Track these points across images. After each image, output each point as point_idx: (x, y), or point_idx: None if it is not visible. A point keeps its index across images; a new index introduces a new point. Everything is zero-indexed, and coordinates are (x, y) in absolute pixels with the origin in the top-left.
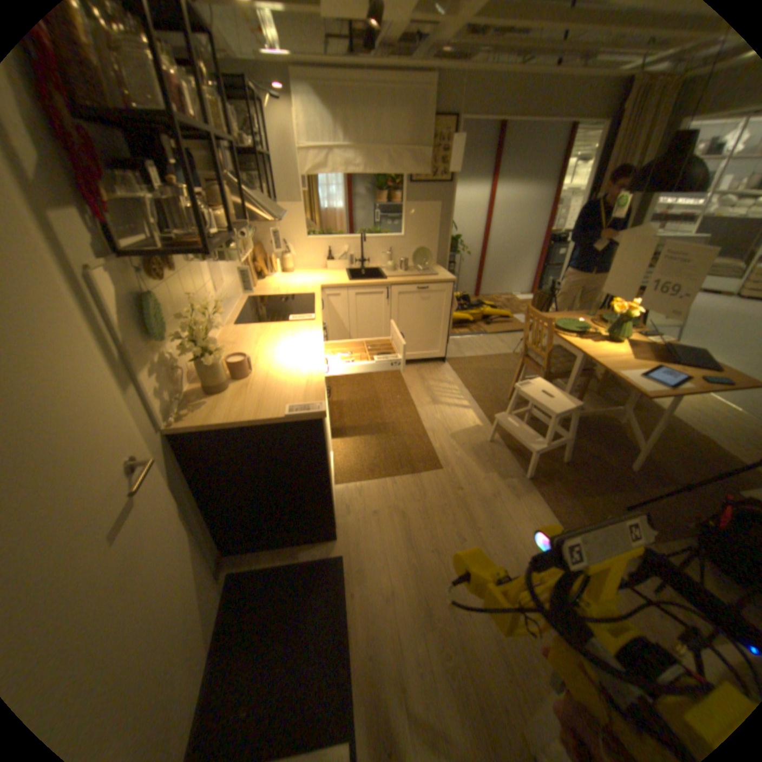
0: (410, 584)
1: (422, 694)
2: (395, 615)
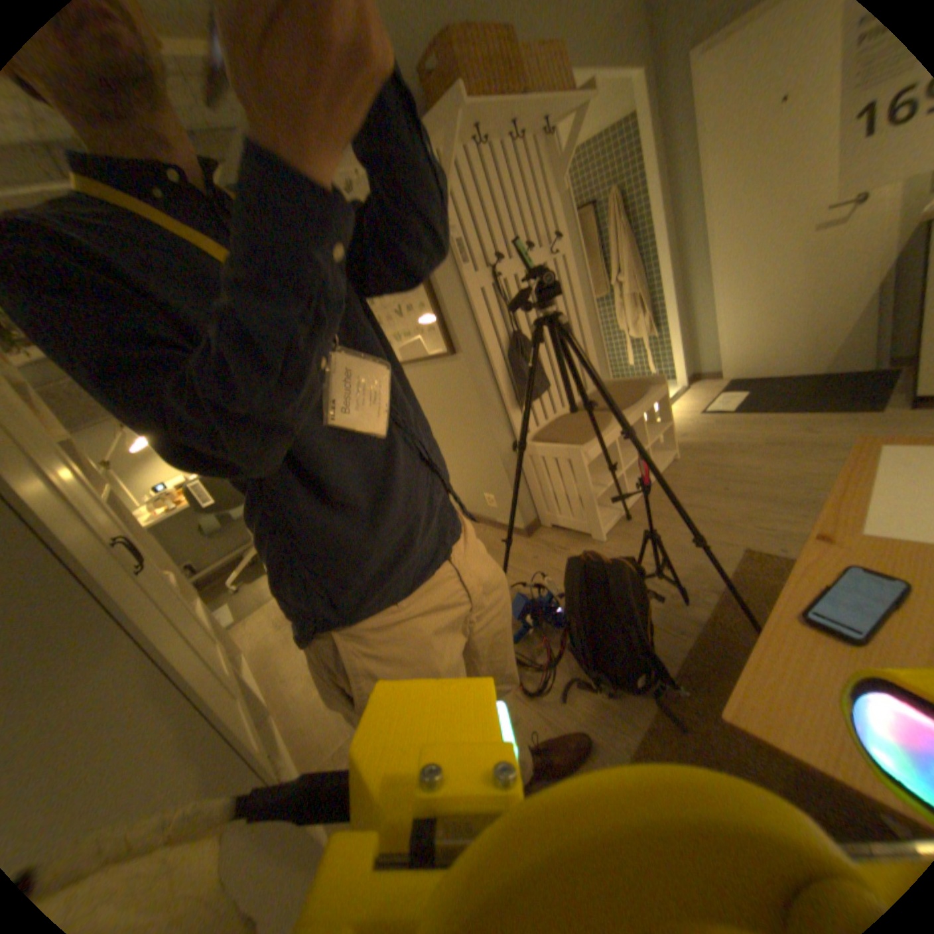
0: (814, 441)
1: (730, 433)
2: (791, 431)
